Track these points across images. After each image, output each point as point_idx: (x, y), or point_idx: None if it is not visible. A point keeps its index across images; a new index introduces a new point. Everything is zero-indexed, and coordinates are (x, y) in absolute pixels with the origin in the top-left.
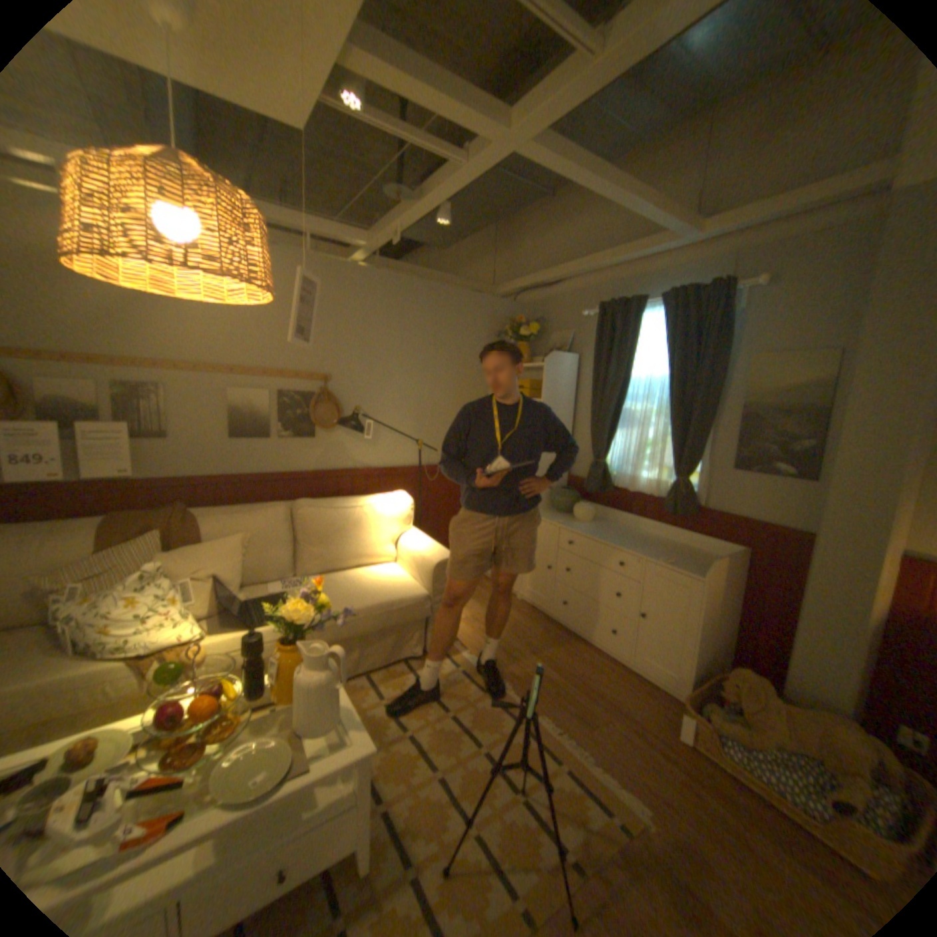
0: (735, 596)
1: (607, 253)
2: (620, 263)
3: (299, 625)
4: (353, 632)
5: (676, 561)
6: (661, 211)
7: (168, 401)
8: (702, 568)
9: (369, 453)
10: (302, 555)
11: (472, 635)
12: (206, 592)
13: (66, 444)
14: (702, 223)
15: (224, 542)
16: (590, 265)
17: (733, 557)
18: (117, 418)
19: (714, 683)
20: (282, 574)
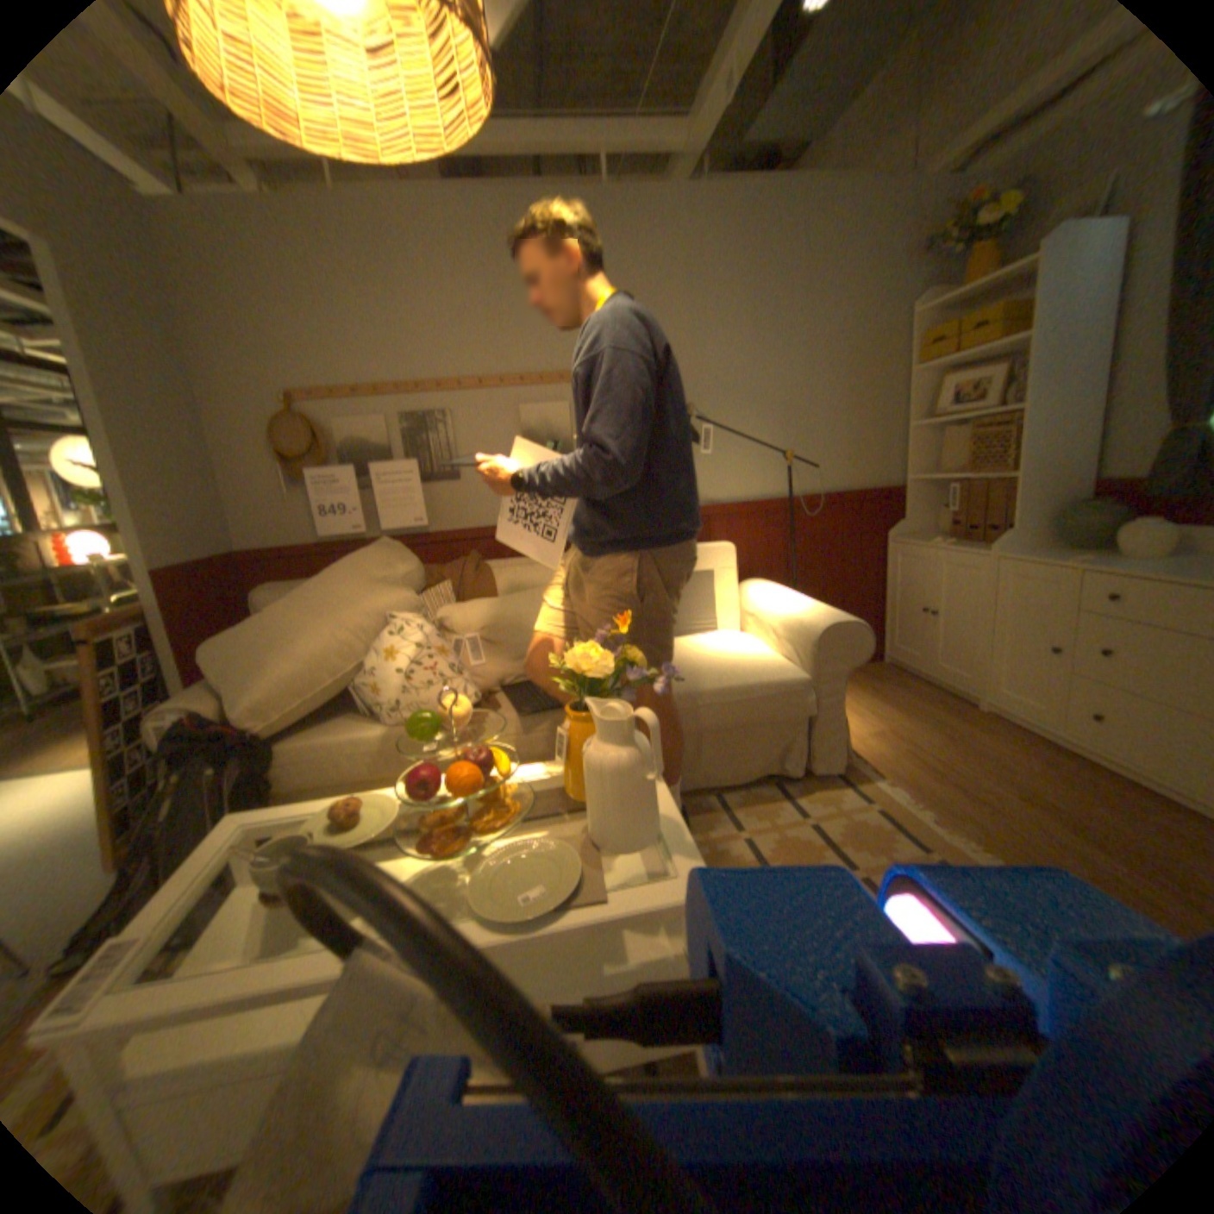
0: None
1: None
2: None
3: (589, 675)
4: (690, 722)
5: None
6: None
7: (456, 428)
8: None
9: (710, 480)
10: None
11: (893, 757)
12: (502, 654)
13: (367, 490)
14: None
15: (522, 595)
16: None
17: None
18: (408, 454)
19: None
20: None
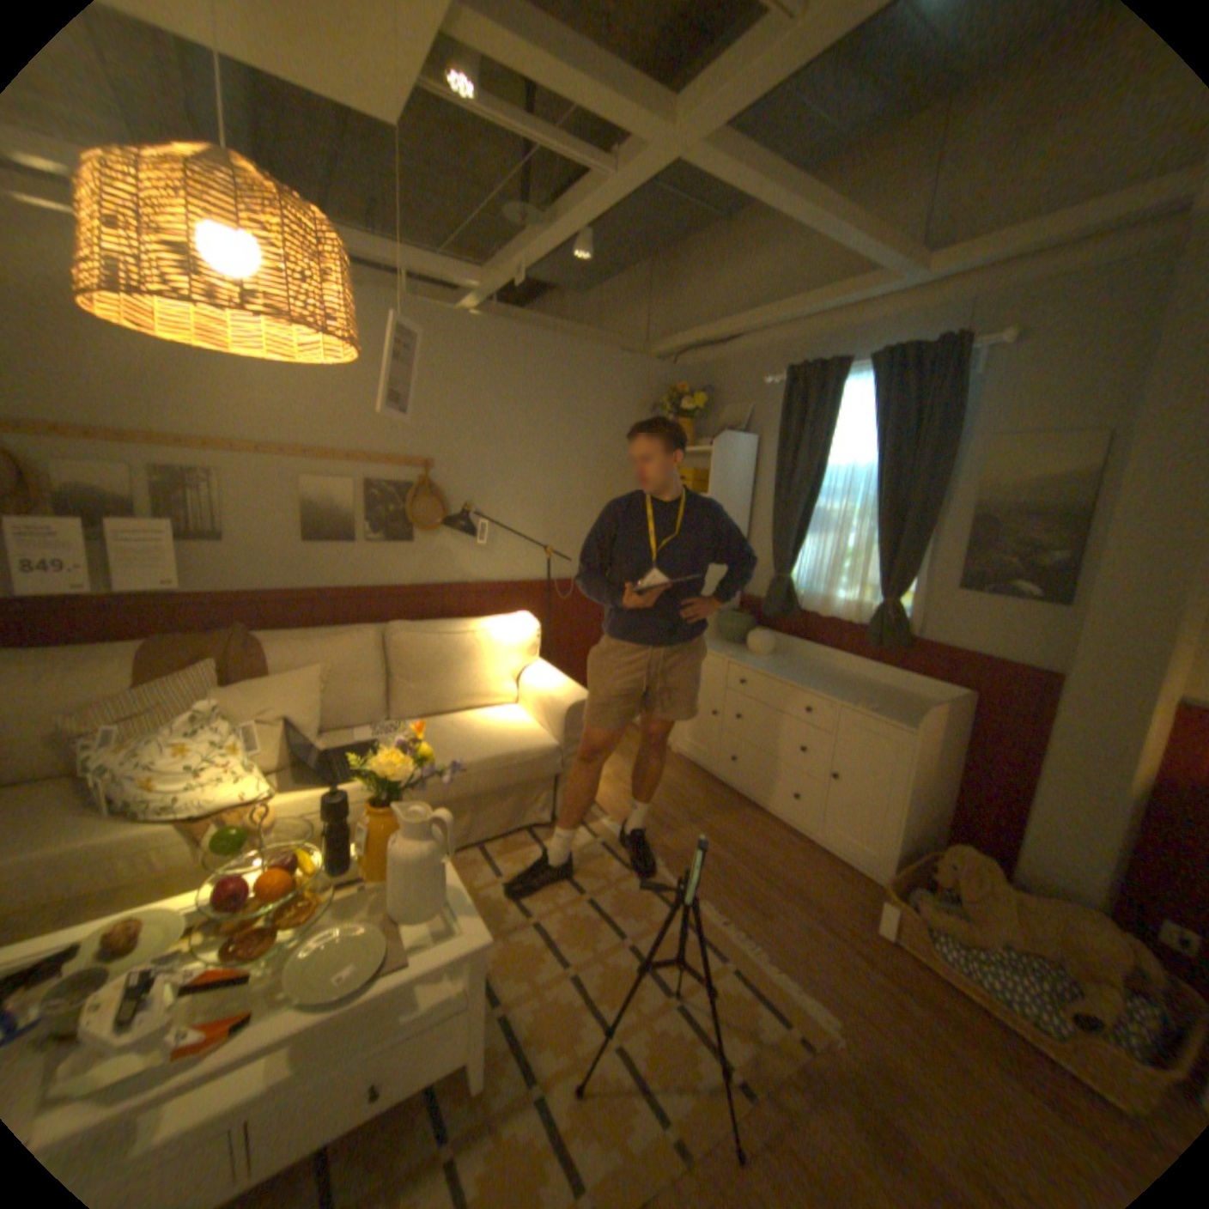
0: (955, 753)
1: (800, 299)
2: (816, 313)
3: (393, 782)
4: (462, 791)
5: (880, 707)
6: (874, 241)
7: (222, 493)
8: (913, 716)
9: (483, 563)
10: (396, 693)
11: (614, 798)
12: (275, 739)
13: (93, 547)
14: (929, 258)
15: (297, 675)
16: (776, 315)
17: (955, 703)
18: (157, 514)
19: (924, 863)
20: (371, 717)
